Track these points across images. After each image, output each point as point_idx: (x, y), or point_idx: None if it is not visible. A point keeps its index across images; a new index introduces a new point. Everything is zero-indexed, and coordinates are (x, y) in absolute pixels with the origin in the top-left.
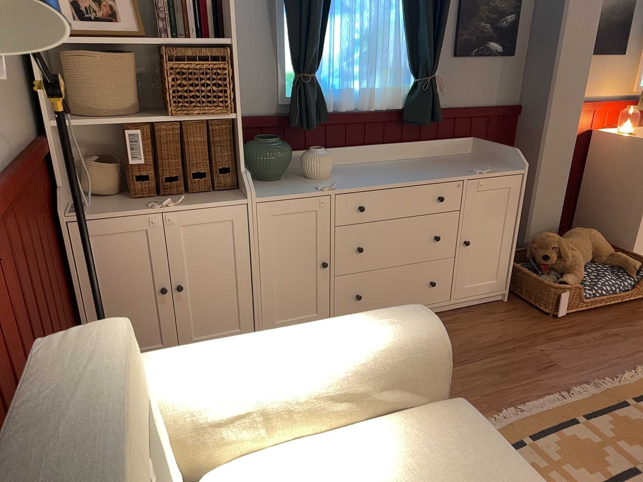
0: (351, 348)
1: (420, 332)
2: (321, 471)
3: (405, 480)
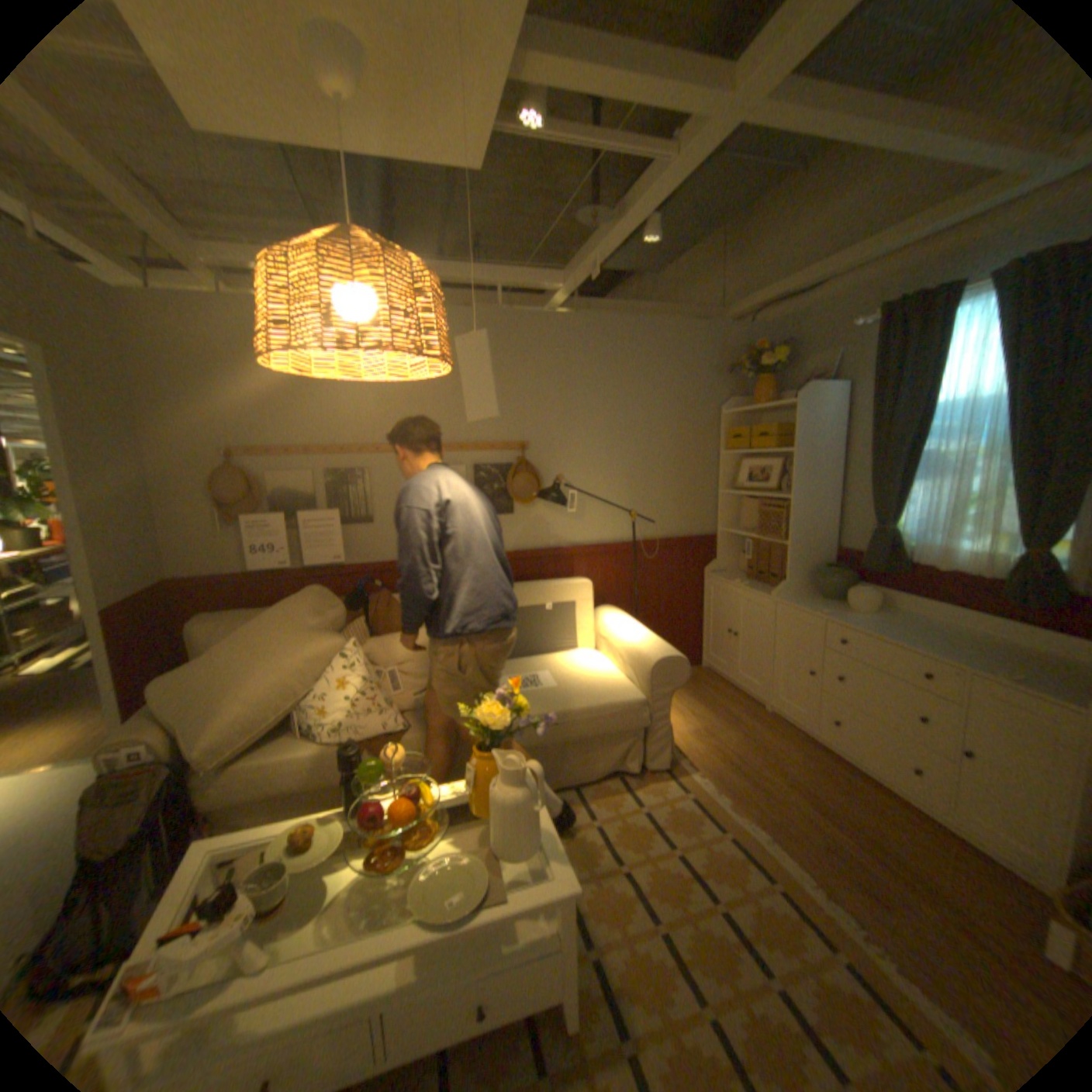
0: (634, 642)
1: (652, 656)
2: (593, 666)
3: (588, 678)
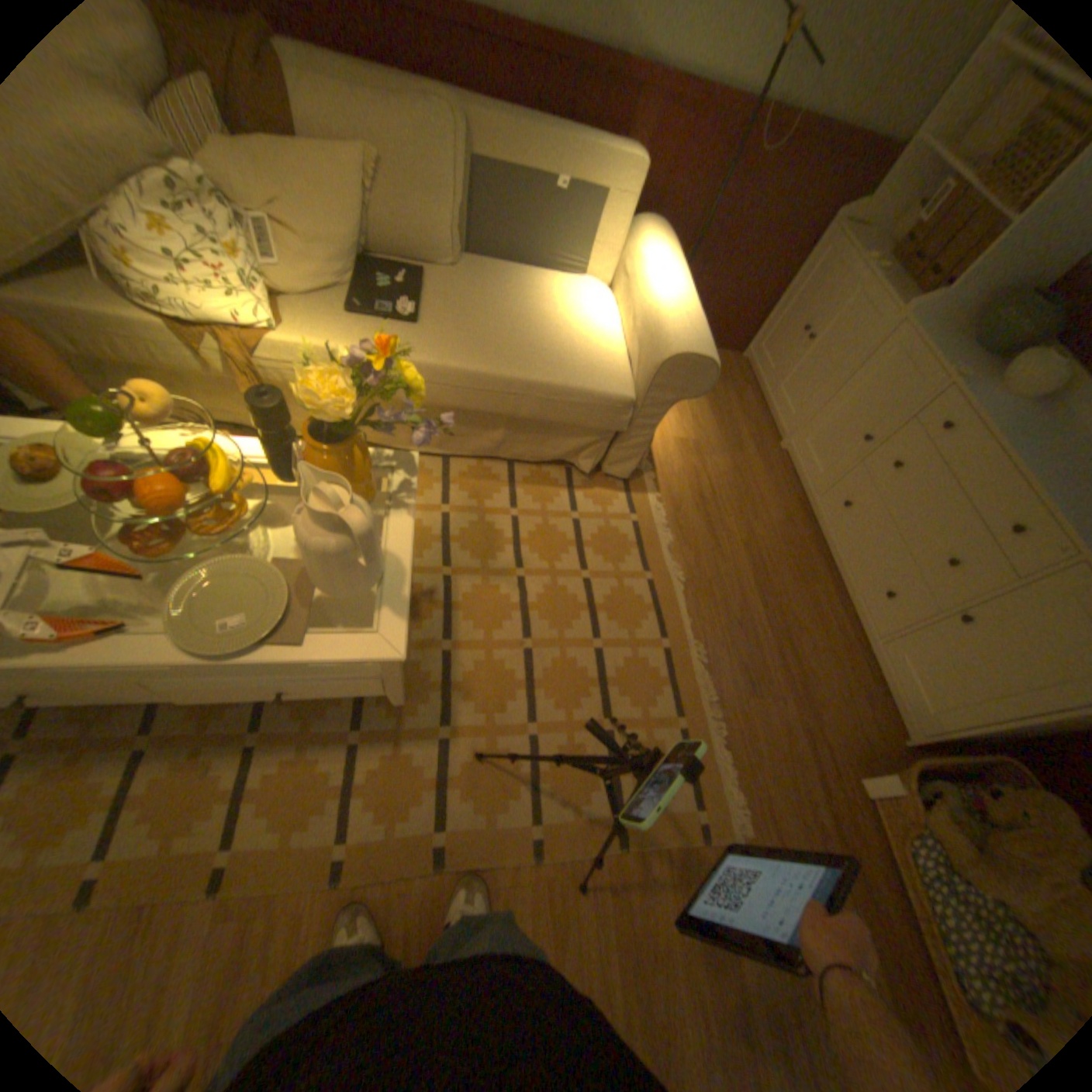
0: (663, 308)
1: (675, 344)
2: (593, 318)
3: (574, 337)
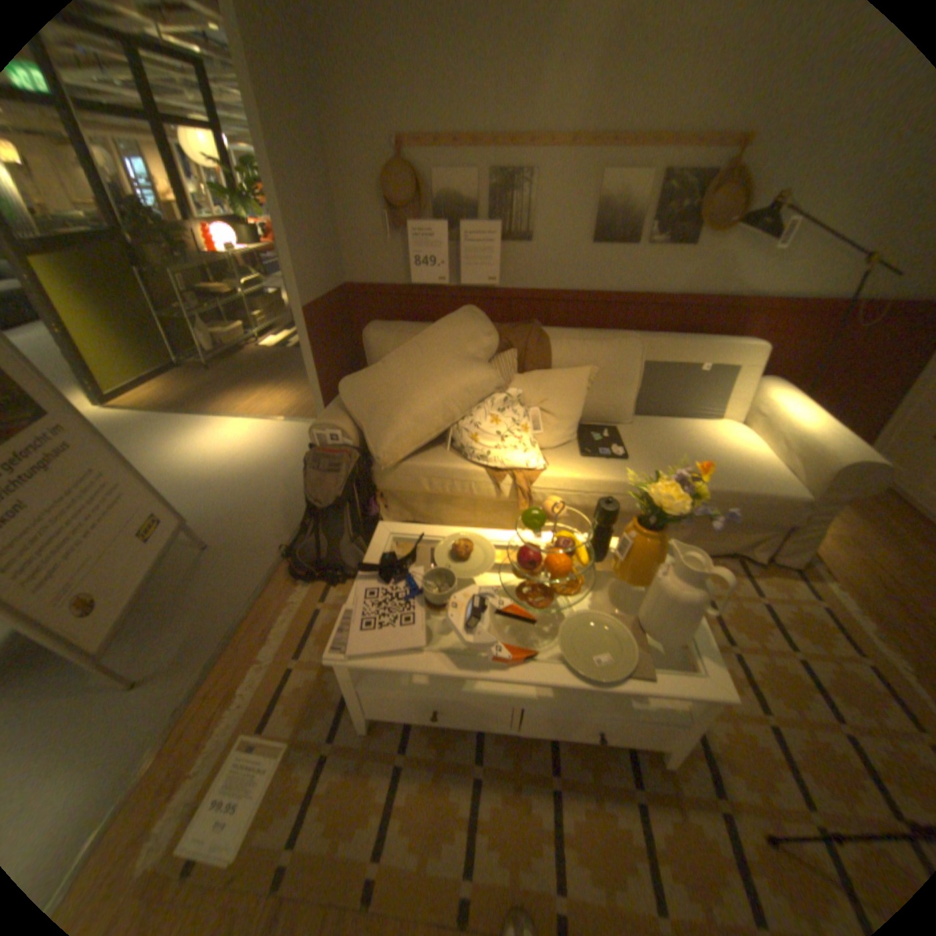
0: (816, 432)
1: (844, 456)
2: (745, 445)
3: (739, 459)
